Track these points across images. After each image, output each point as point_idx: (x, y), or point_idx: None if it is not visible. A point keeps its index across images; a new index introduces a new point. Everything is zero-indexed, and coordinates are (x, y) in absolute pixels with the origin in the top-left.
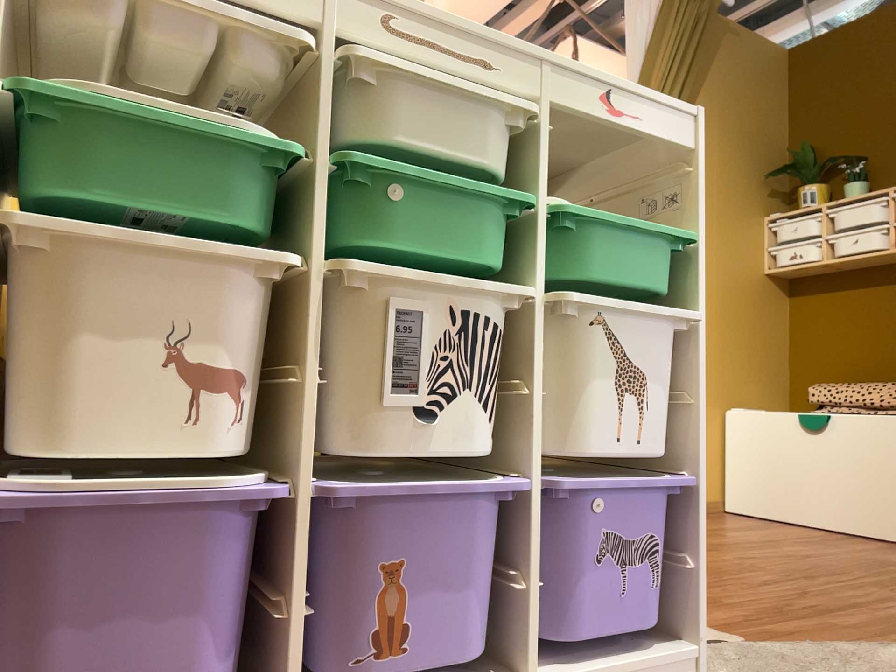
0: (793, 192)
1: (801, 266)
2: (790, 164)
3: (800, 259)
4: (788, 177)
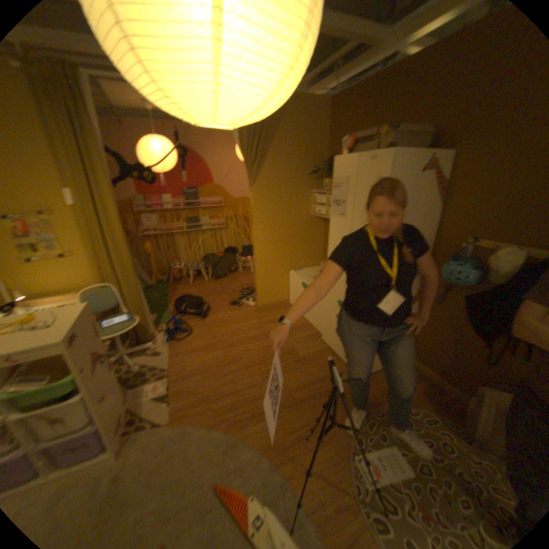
0: (323, 180)
1: (321, 217)
2: (324, 165)
3: (322, 213)
4: (321, 174)
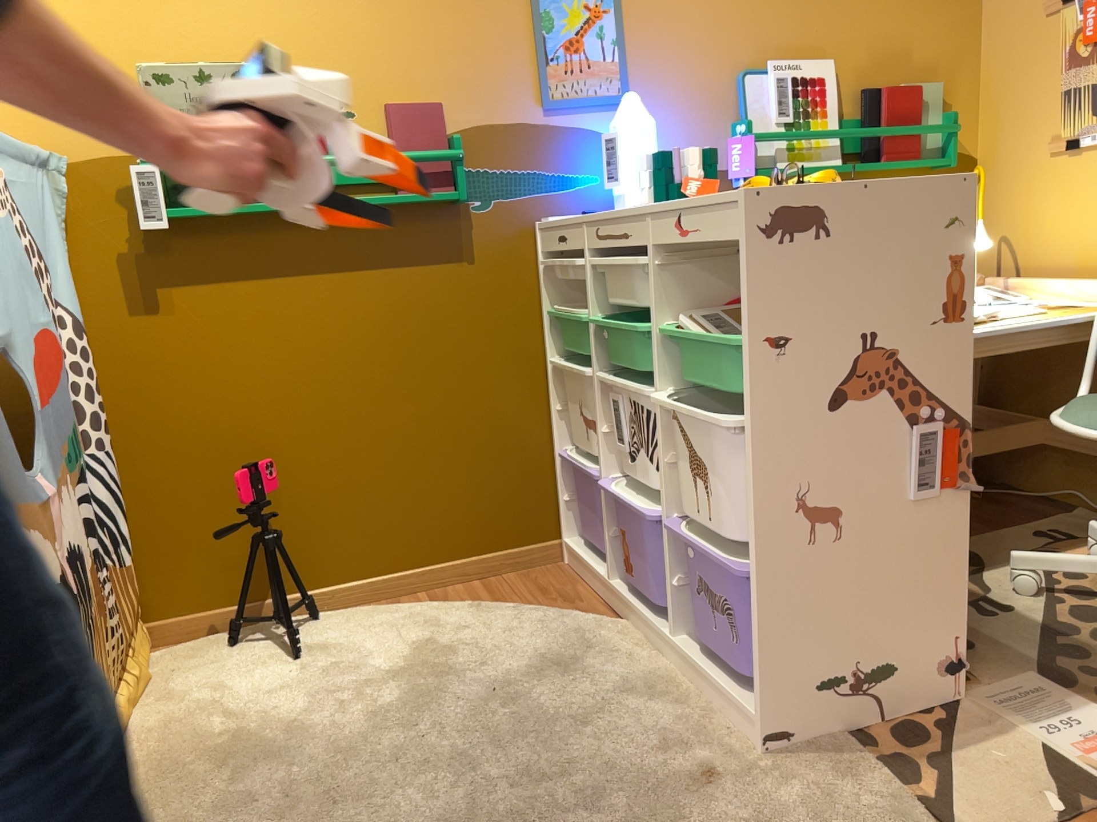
0: None
1: None
2: None
3: None
4: None
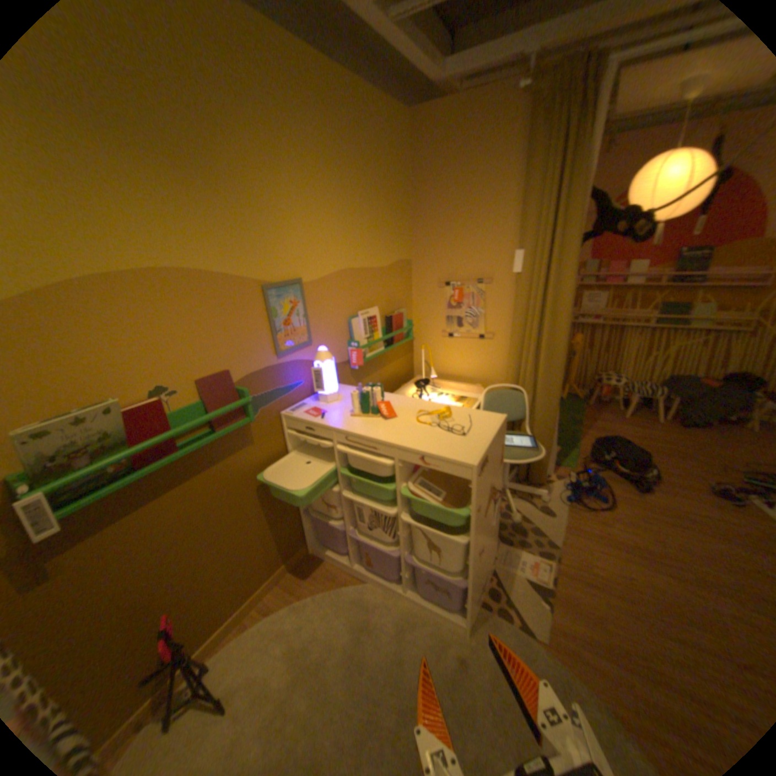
0: None
1: None
2: None
3: None
4: None
